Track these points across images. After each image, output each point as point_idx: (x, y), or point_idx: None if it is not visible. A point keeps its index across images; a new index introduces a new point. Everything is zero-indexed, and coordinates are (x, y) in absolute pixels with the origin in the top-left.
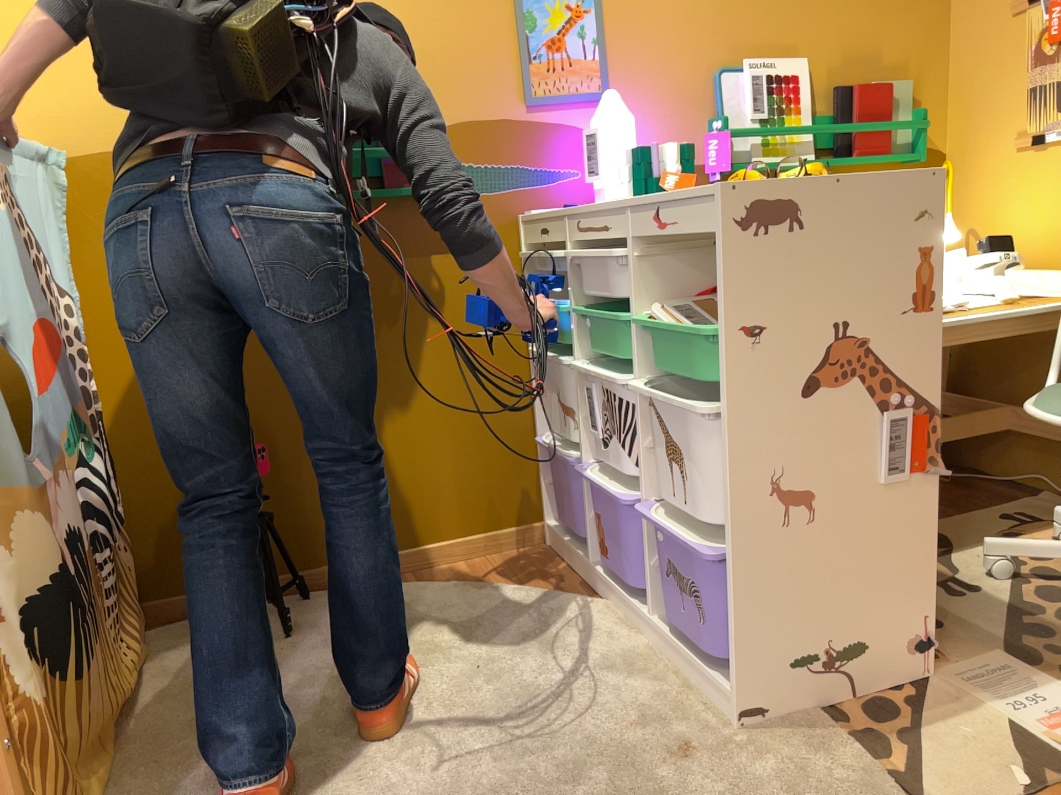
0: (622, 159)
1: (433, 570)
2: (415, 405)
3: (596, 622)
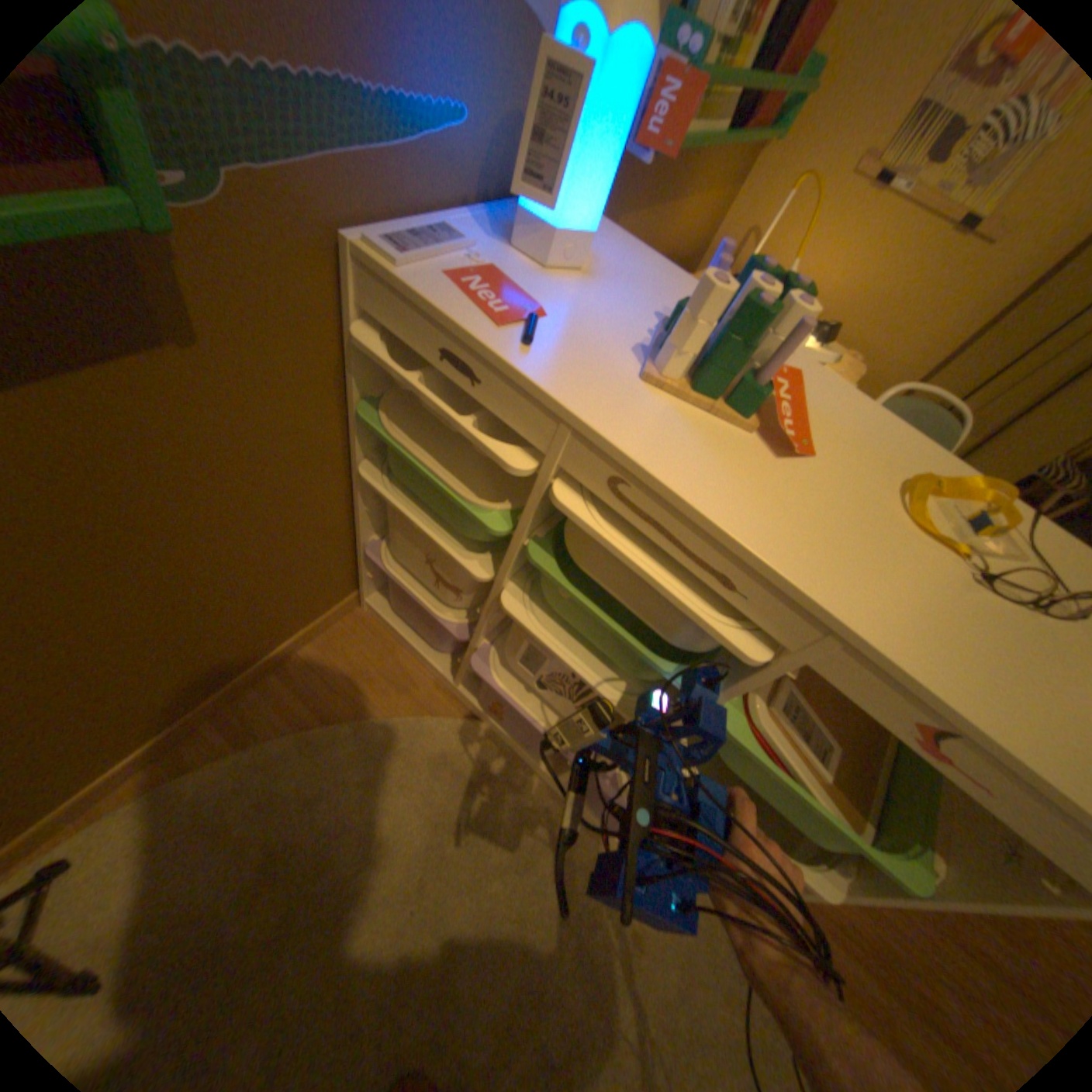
0: (614, 163)
1: (244, 709)
2: (165, 604)
3: (492, 764)
